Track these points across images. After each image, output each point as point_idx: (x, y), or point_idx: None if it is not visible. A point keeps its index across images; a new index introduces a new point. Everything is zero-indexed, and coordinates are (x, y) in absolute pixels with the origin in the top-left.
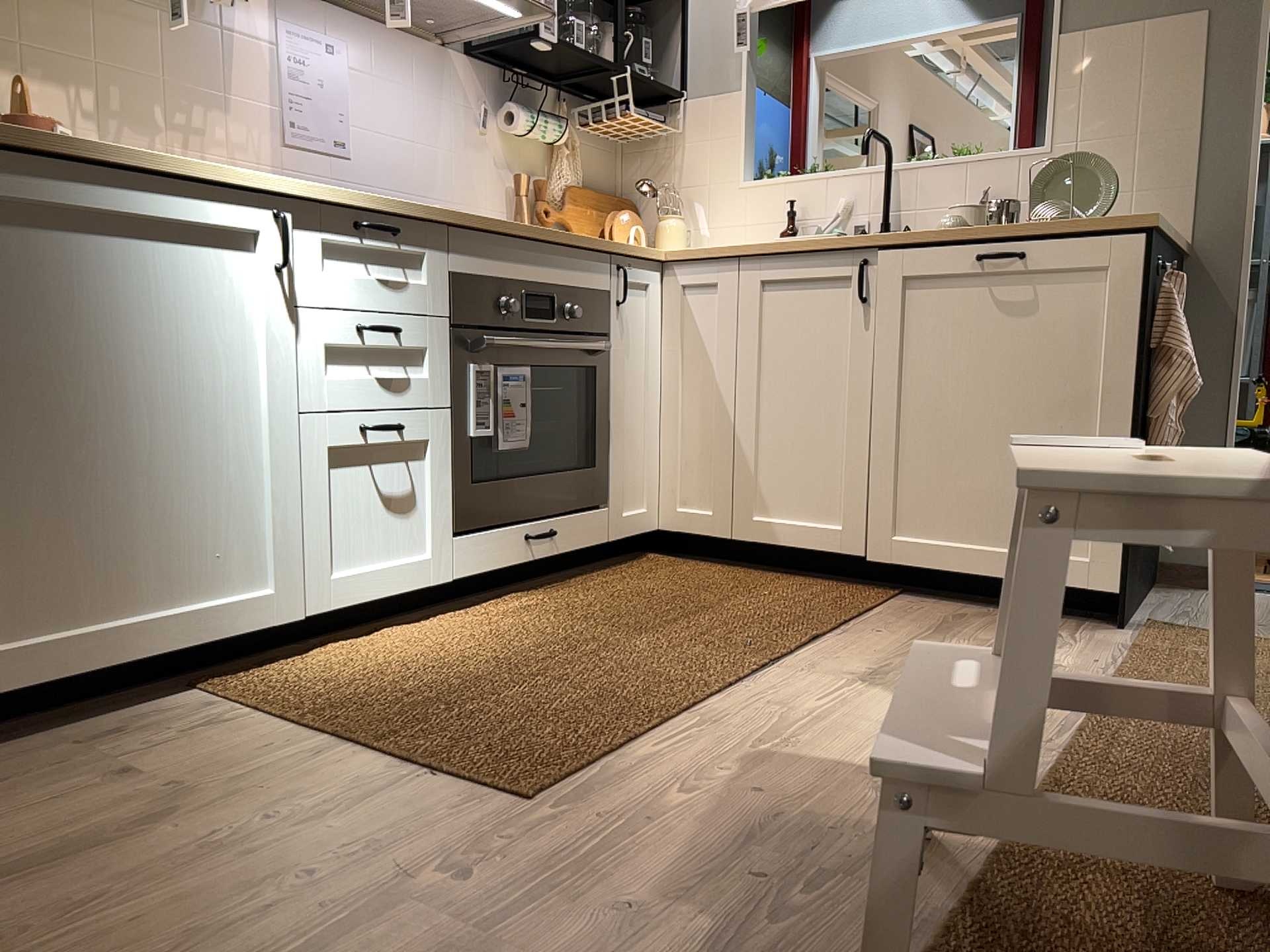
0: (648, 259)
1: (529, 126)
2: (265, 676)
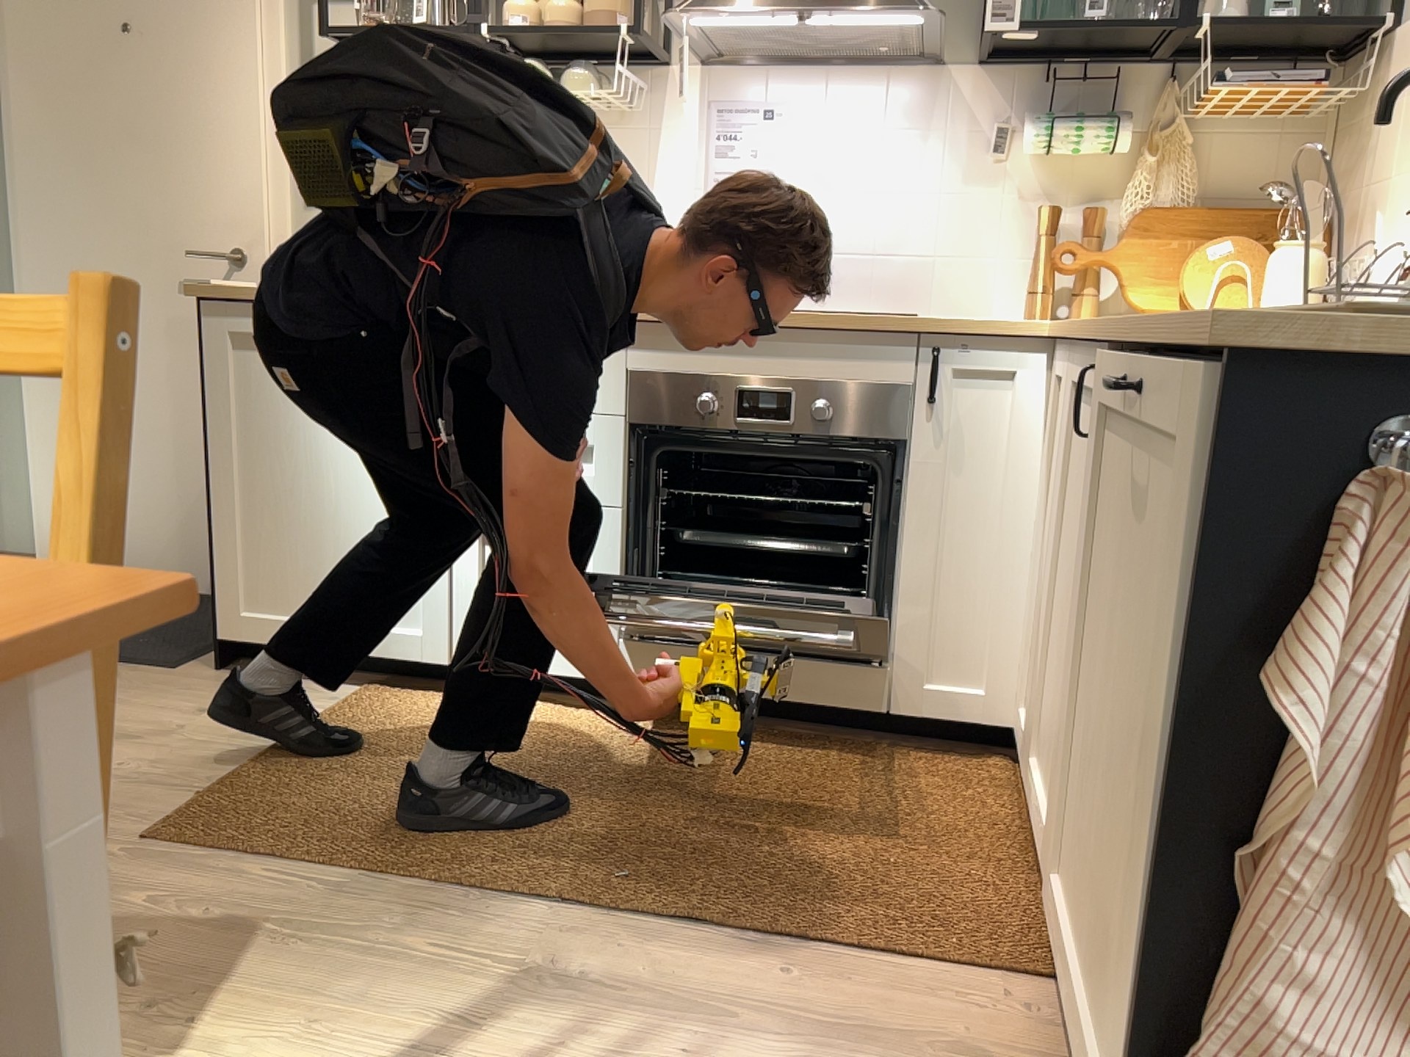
0: (1012, 341)
1: (1037, 141)
2: (390, 698)
